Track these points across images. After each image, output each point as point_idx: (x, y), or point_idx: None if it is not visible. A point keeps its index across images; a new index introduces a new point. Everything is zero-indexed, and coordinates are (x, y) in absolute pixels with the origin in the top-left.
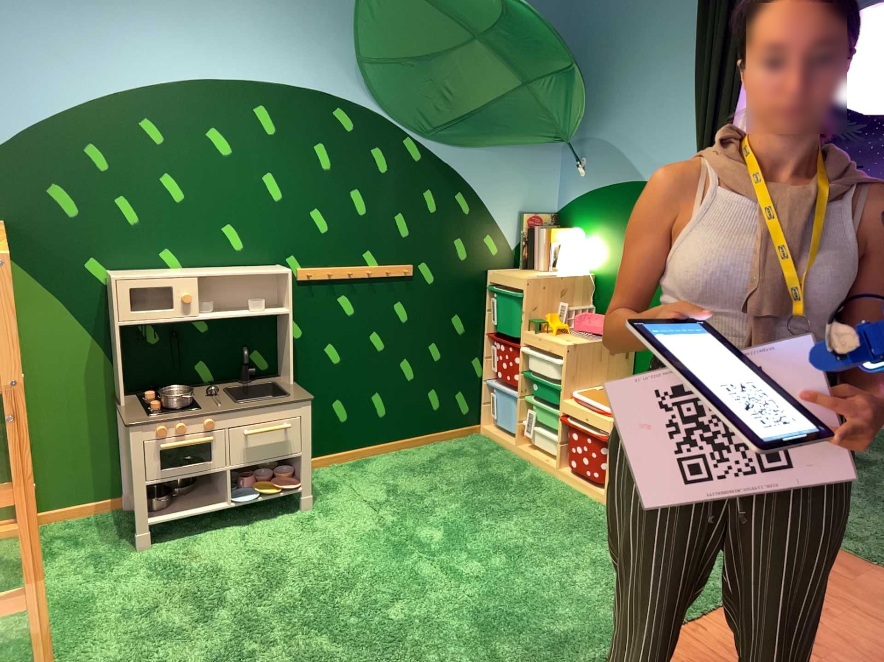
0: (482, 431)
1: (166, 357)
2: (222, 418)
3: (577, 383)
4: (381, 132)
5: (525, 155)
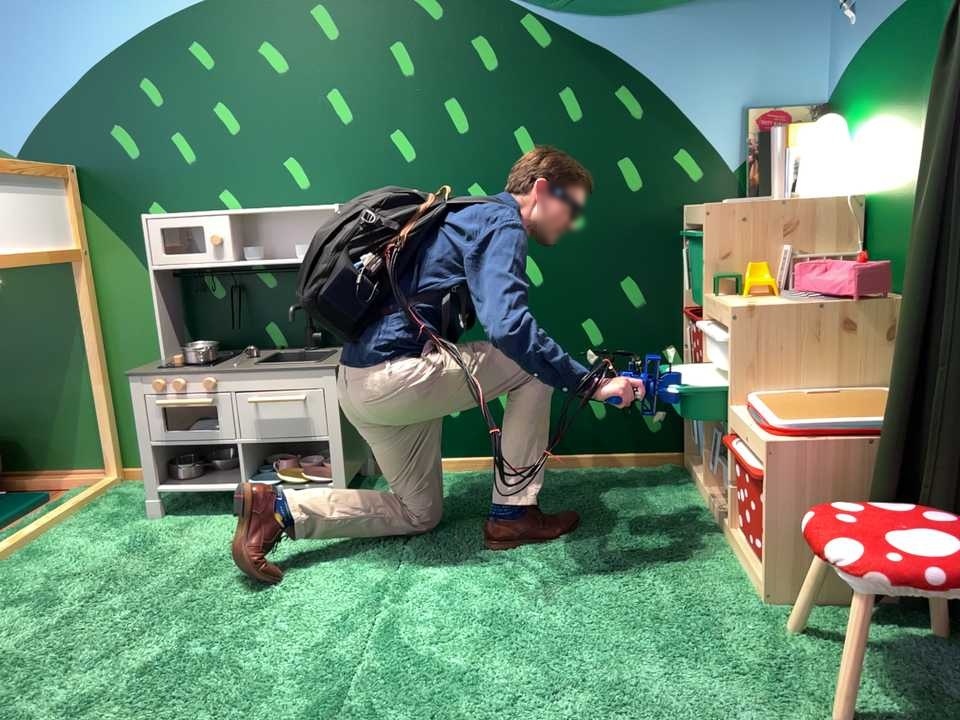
0: (686, 465)
1: (227, 315)
2: (218, 380)
3: (769, 380)
4: (481, 7)
5: (754, 5)
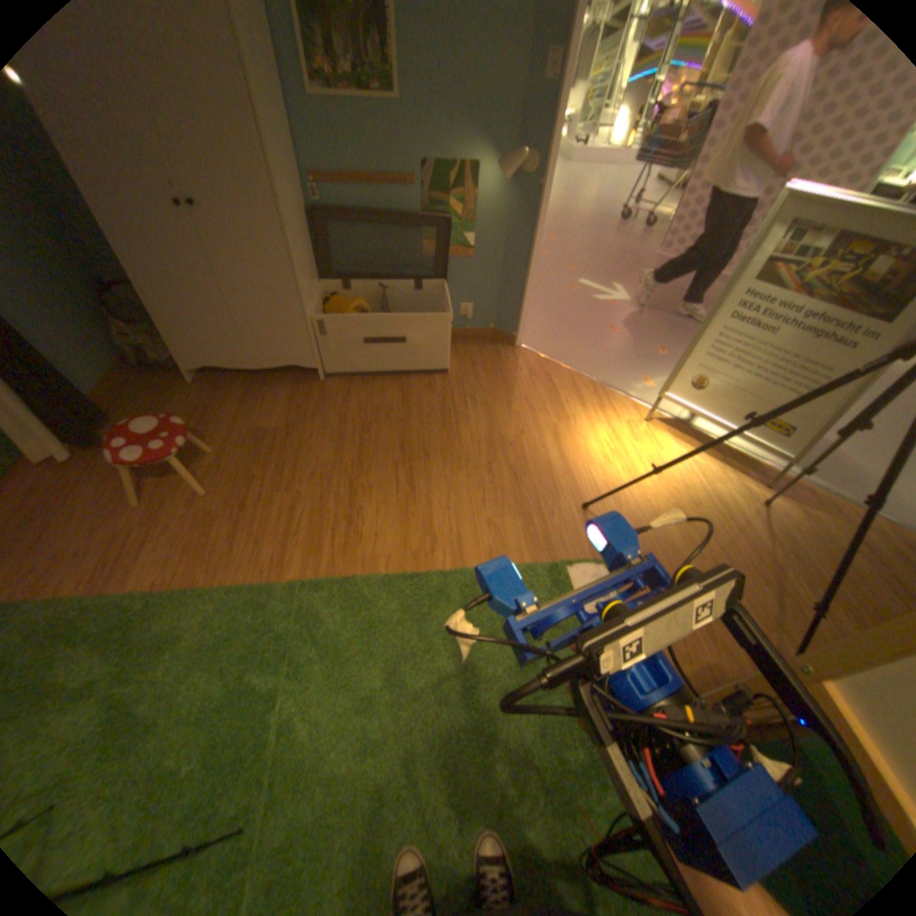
0: None
1: None
2: None
3: None
4: None
5: None
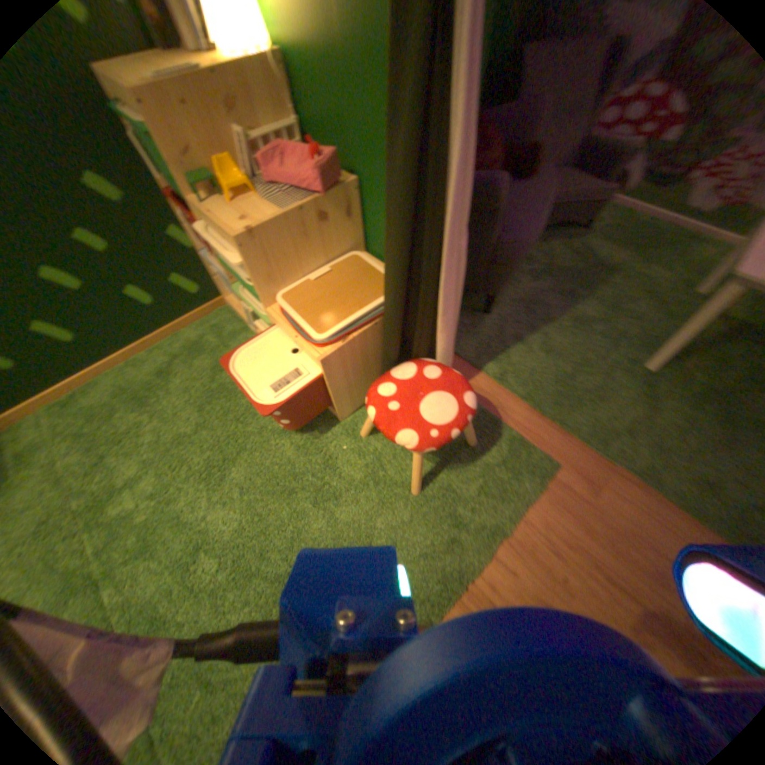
0: (225, 301)
1: None
2: None
3: (281, 277)
4: None
5: None
